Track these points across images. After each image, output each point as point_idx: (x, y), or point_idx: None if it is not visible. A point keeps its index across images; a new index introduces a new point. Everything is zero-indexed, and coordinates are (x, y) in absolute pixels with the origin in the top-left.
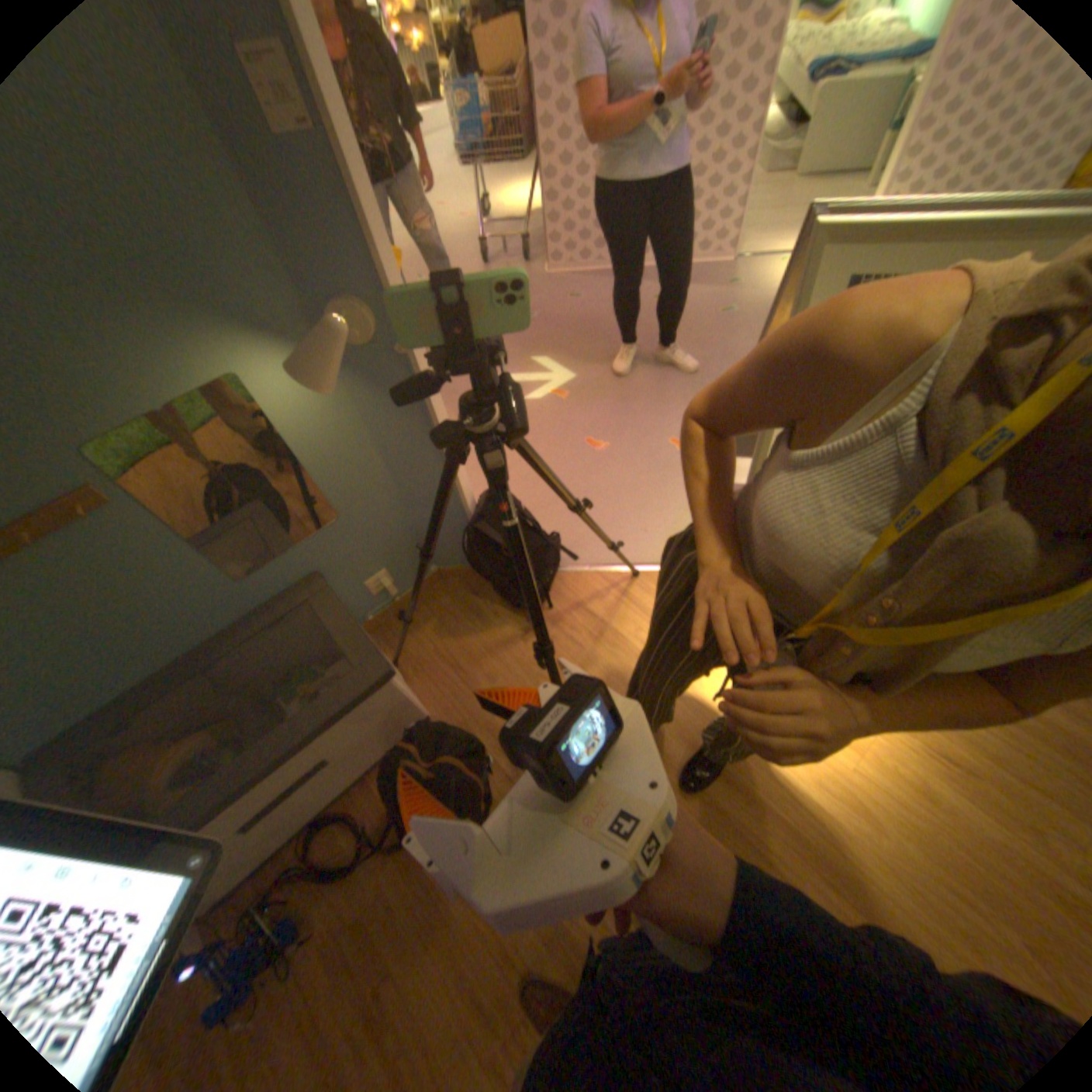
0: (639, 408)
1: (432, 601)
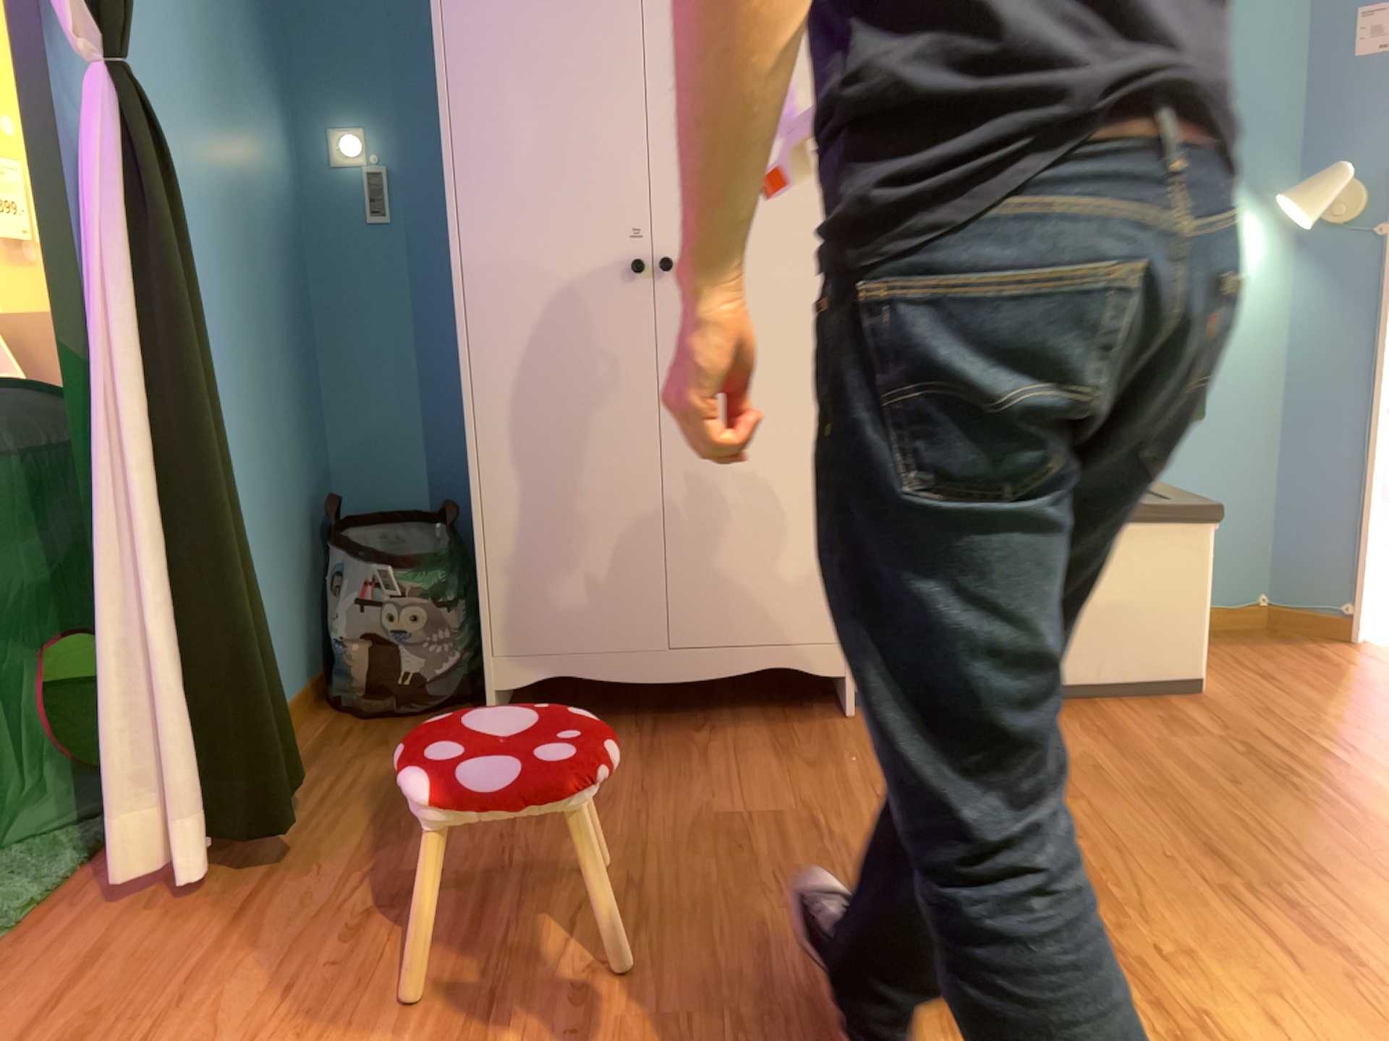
0: None
1: (1242, 637)
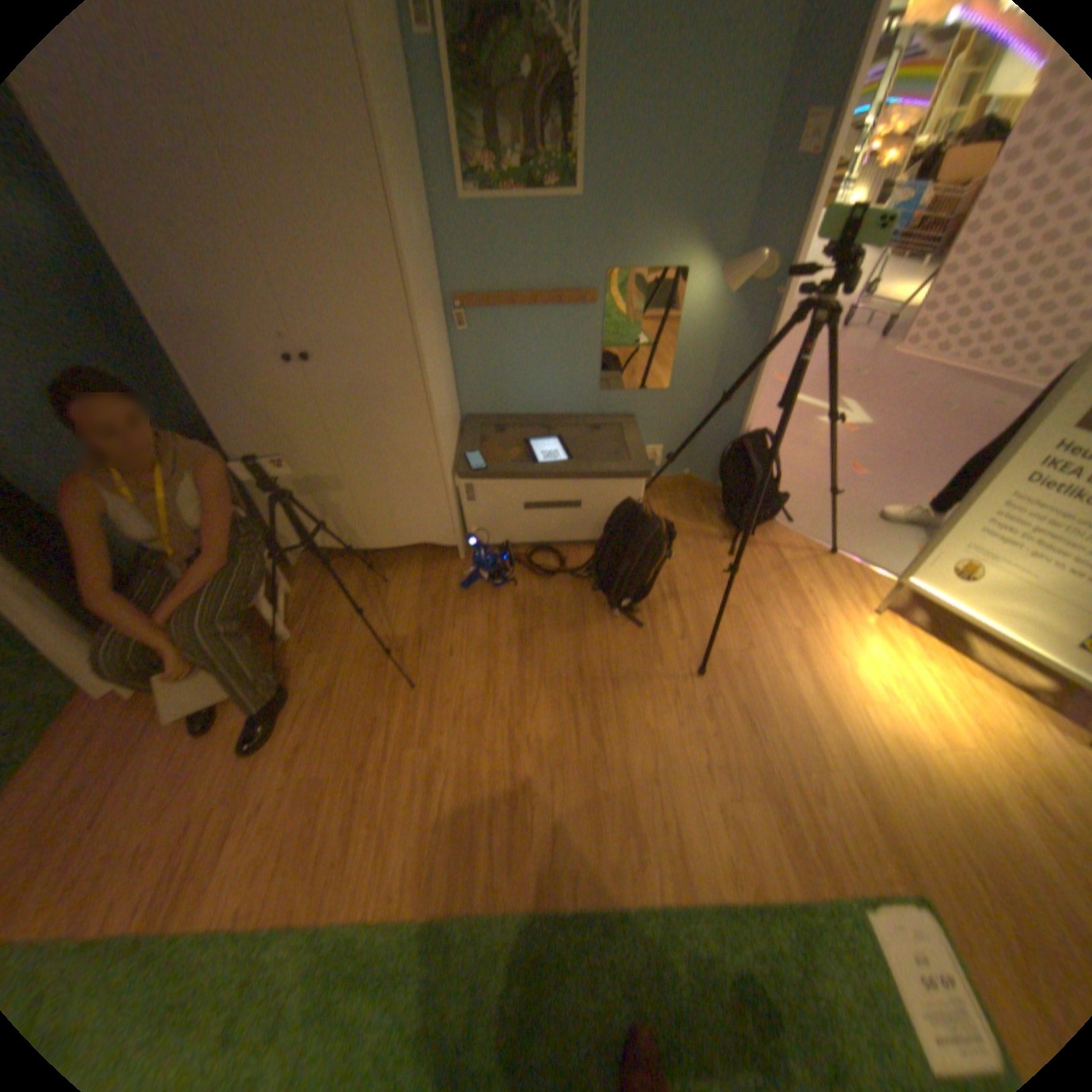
0: (915, 465)
1: (671, 492)
